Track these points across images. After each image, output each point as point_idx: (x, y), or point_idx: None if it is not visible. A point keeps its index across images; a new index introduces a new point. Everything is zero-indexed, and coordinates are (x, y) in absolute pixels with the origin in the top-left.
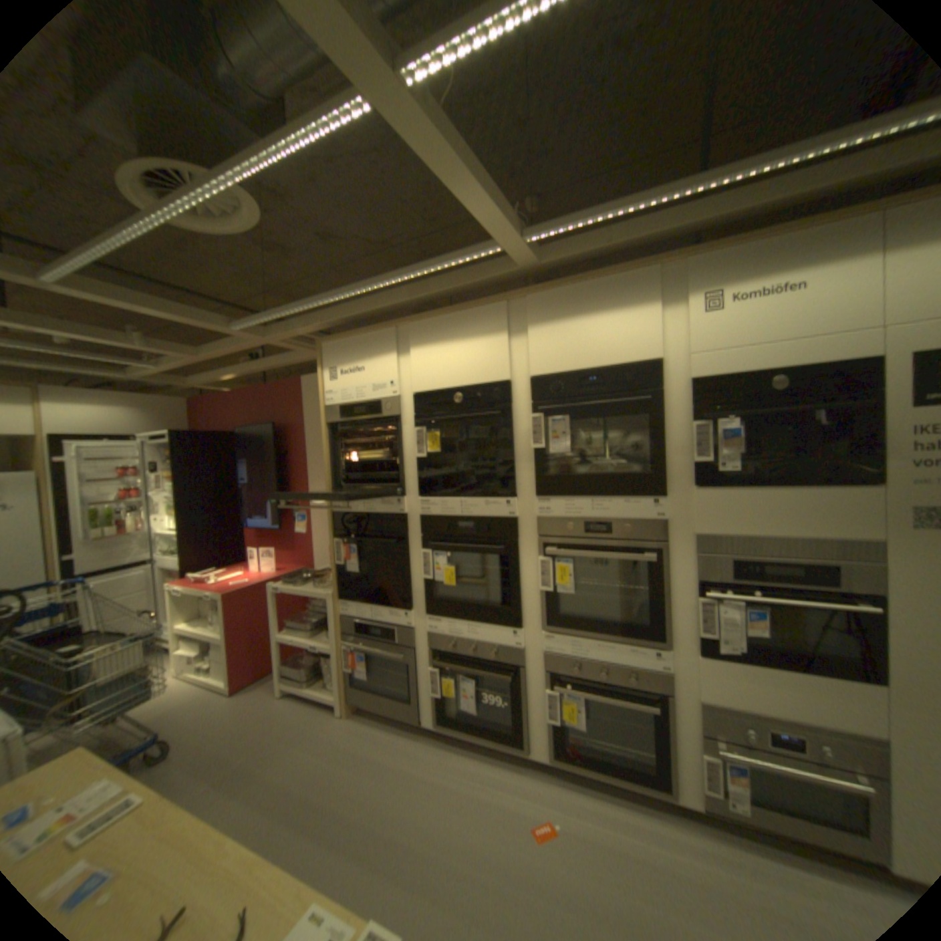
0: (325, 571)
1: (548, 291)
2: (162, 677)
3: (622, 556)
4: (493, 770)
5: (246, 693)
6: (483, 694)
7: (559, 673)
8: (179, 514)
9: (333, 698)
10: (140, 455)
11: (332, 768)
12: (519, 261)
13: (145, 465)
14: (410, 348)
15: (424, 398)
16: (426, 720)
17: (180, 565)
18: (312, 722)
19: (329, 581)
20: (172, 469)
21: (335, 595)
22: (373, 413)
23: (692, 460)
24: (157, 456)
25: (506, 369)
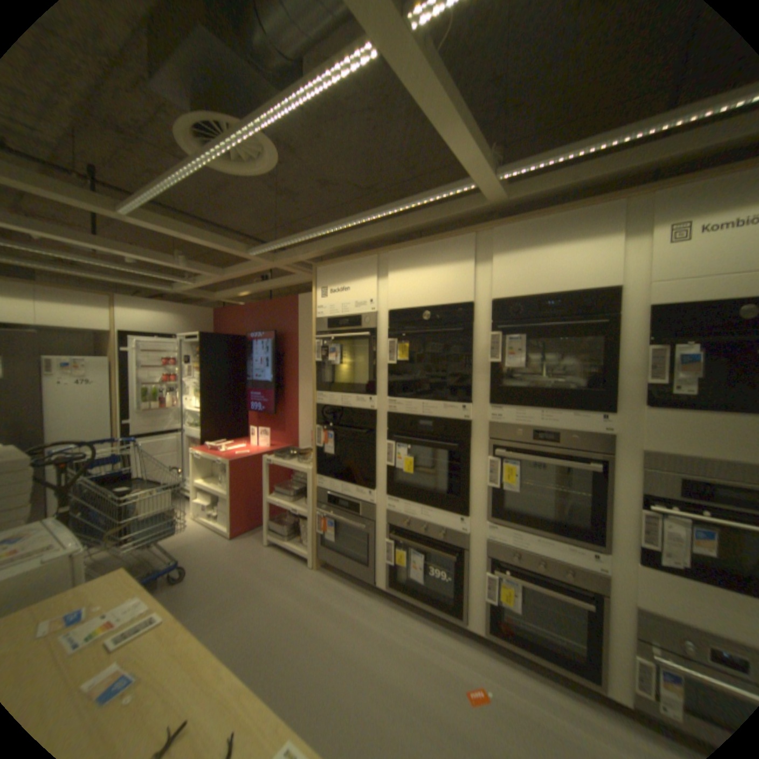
0: (307, 451)
1: (515, 224)
2: (185, 518)
3: (569, 464)
4: (436, 634)
5: (243, 539)
6: (431, 568)
7: (501, 560)
8: (204, 397)
9: (308, 553)
10: (180, 350)
11: (304, 610)
12: (490, 197)
13: (183, 358)
14: (389, 273)
15: (398, 315)
16: (381, 582)
17: (202, 436)
18: (291, 569)
19: (310, 459)
20: (201, 362)
21: (314, 471)
22: (355, 325)
23: (646, 381)
24: (191, 352)
25: (470, 292)
